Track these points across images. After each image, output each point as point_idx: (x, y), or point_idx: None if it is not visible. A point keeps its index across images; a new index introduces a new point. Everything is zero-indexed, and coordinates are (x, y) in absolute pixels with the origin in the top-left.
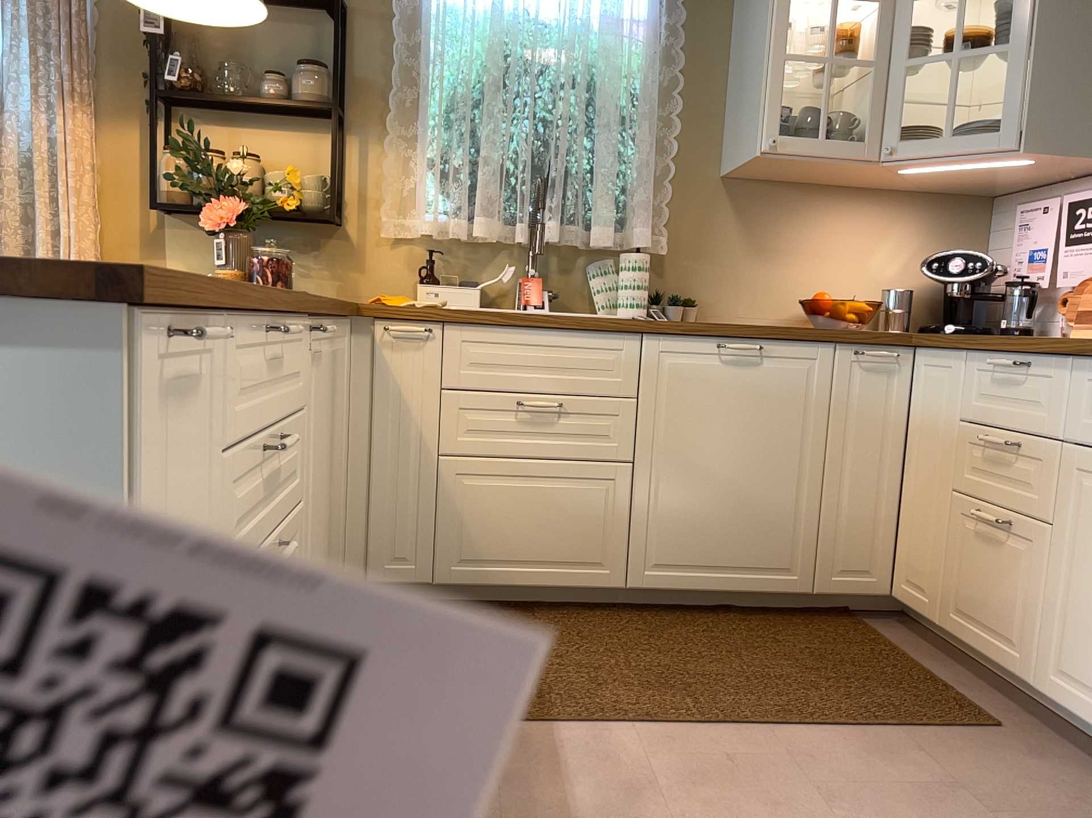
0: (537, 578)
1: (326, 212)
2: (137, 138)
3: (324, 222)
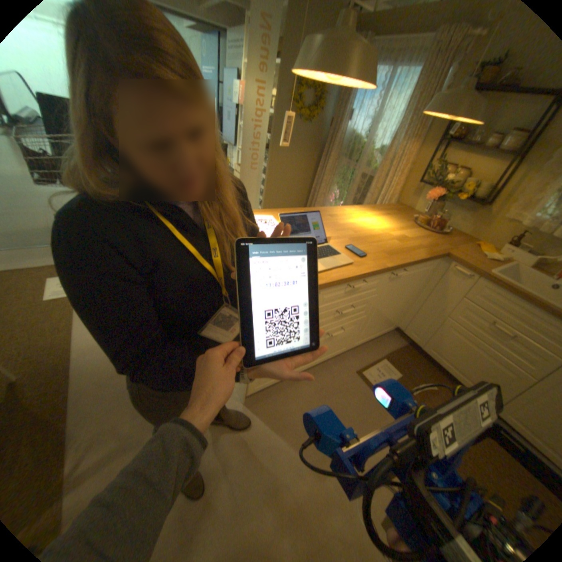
0: (460, 378)
1: (487, 197)
2: (431, 151)
3: (484, 201)
